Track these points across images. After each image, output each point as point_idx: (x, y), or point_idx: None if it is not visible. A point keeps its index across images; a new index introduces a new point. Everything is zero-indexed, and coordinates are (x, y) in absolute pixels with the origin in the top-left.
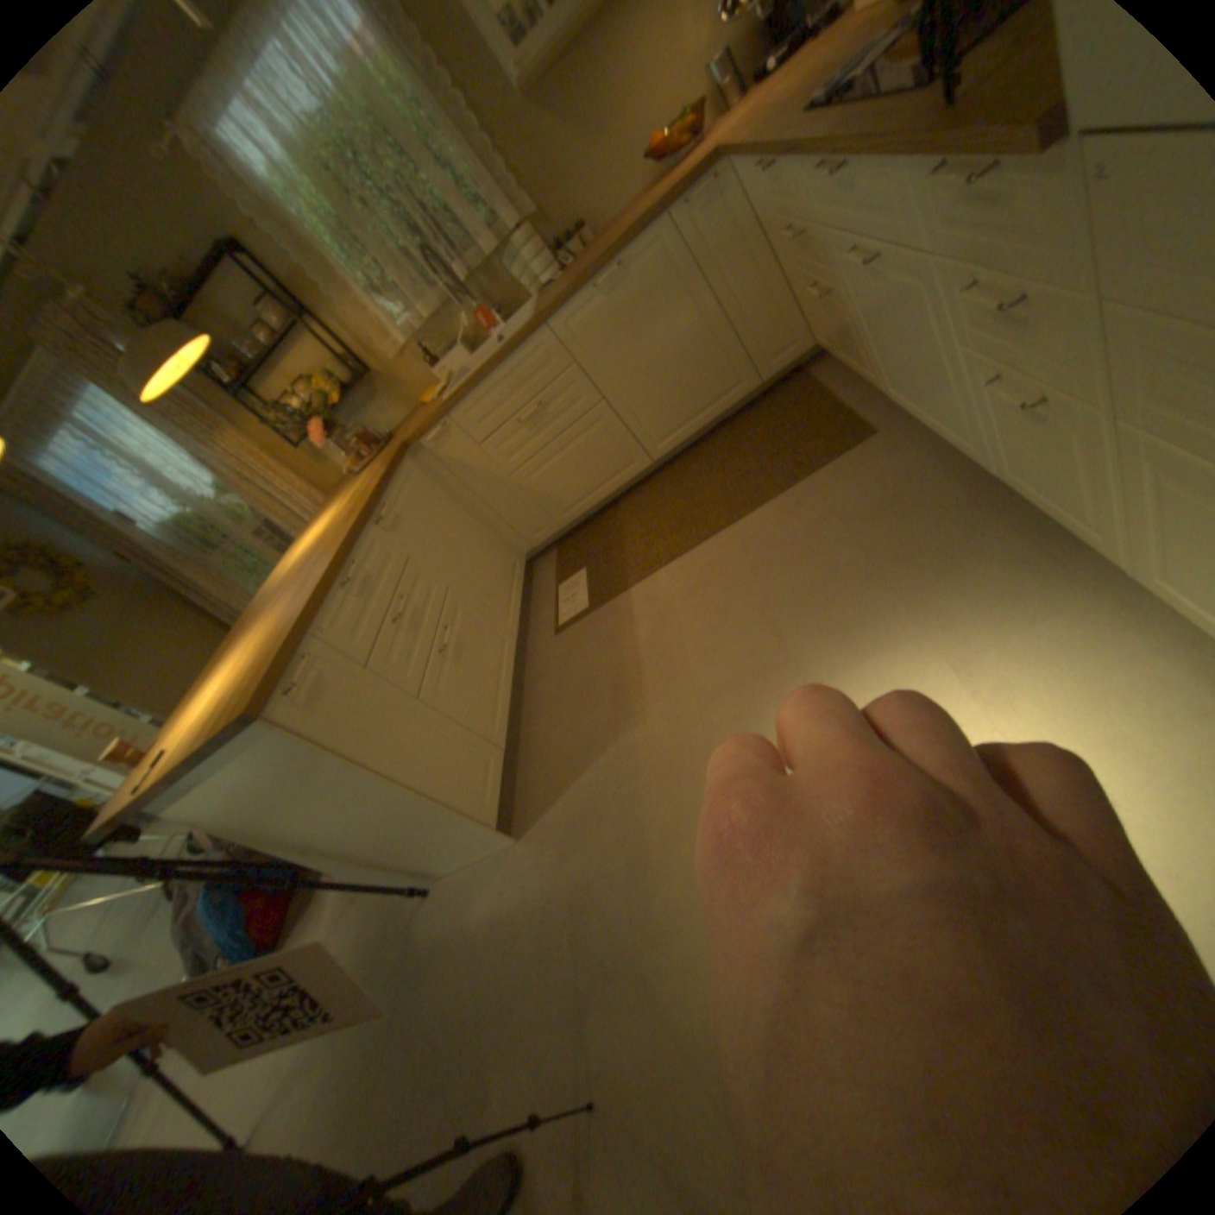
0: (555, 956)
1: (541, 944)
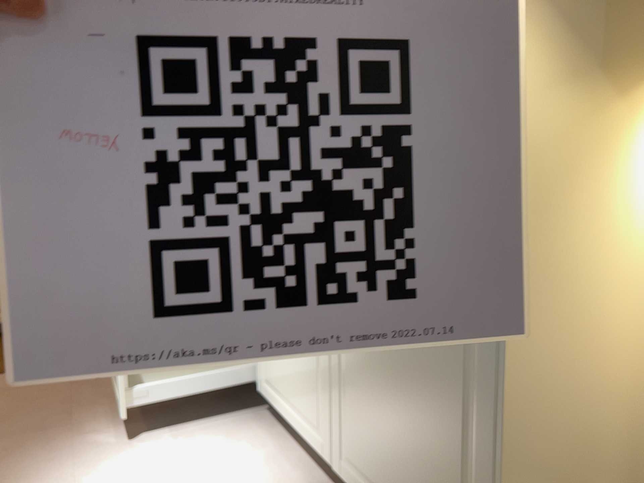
0: None
1: None
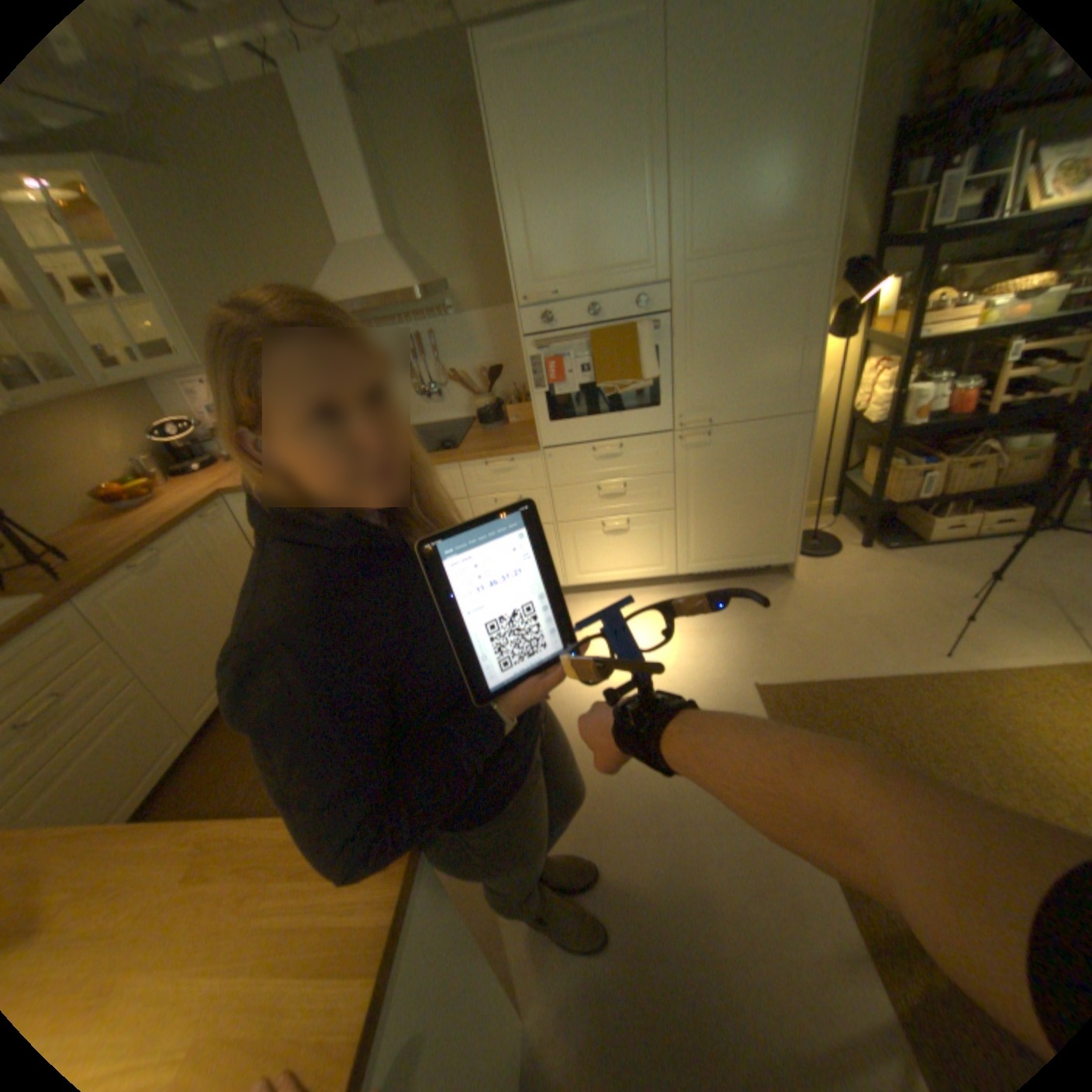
0: (657, 938)
1: (645, 963)
